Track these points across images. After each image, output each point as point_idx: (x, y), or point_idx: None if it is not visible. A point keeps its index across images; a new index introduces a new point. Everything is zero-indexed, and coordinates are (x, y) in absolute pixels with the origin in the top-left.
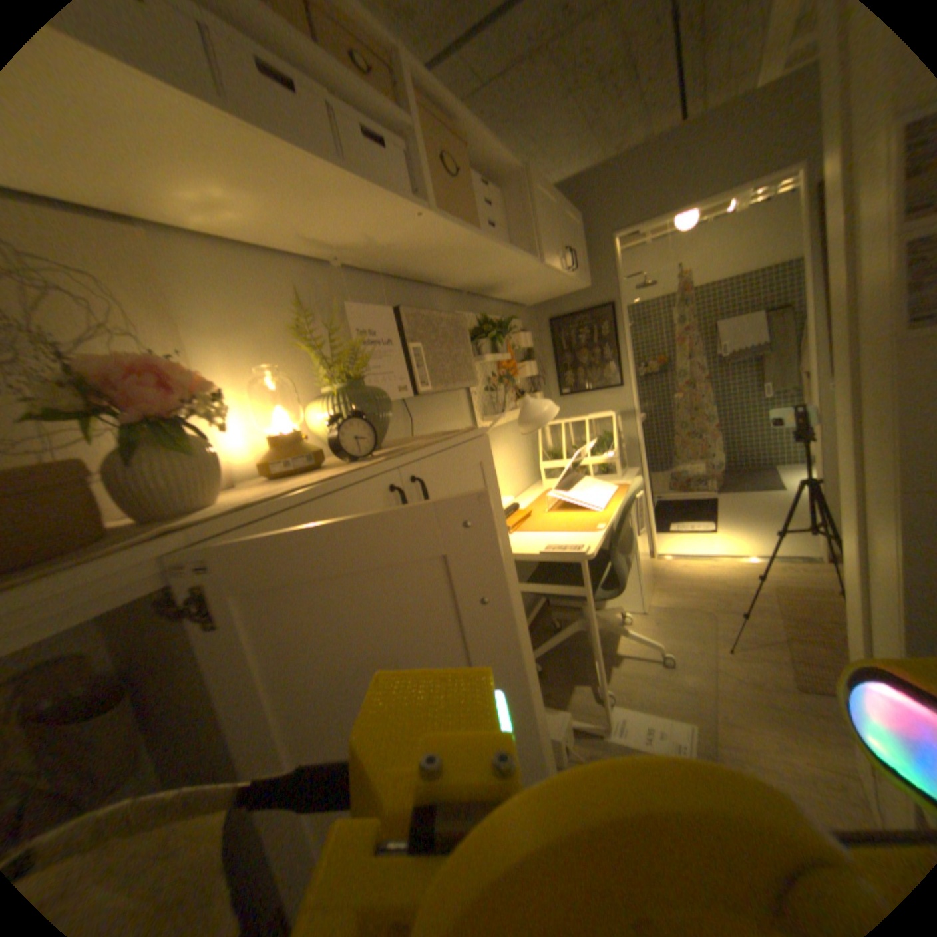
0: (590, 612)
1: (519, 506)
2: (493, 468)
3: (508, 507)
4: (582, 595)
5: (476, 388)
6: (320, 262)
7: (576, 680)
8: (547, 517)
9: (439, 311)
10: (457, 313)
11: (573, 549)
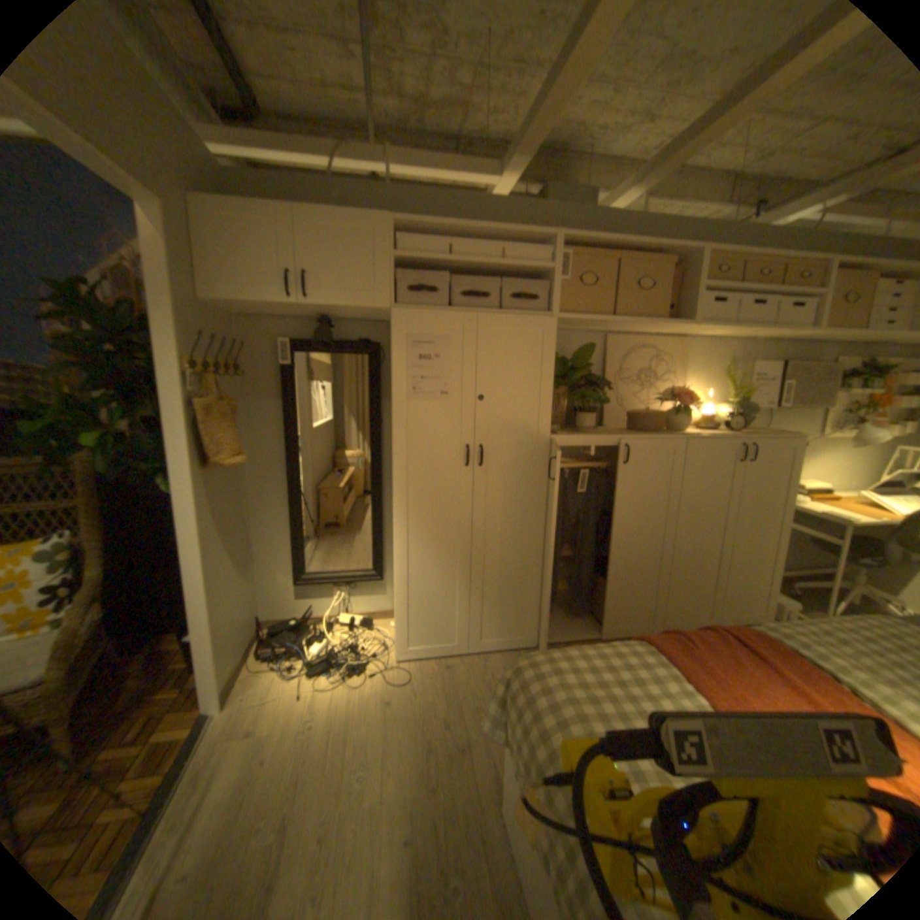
0: (840, 558)
1: (832, 495)
2: (801, 457)
3: (821, 491)
4: (839, 548)
5: (834, 411)
6: (749, 340)
7: (822, 613)
8: (849, 507)
9: (823, 359)
10: (839, 361)
11: (844, 520)
